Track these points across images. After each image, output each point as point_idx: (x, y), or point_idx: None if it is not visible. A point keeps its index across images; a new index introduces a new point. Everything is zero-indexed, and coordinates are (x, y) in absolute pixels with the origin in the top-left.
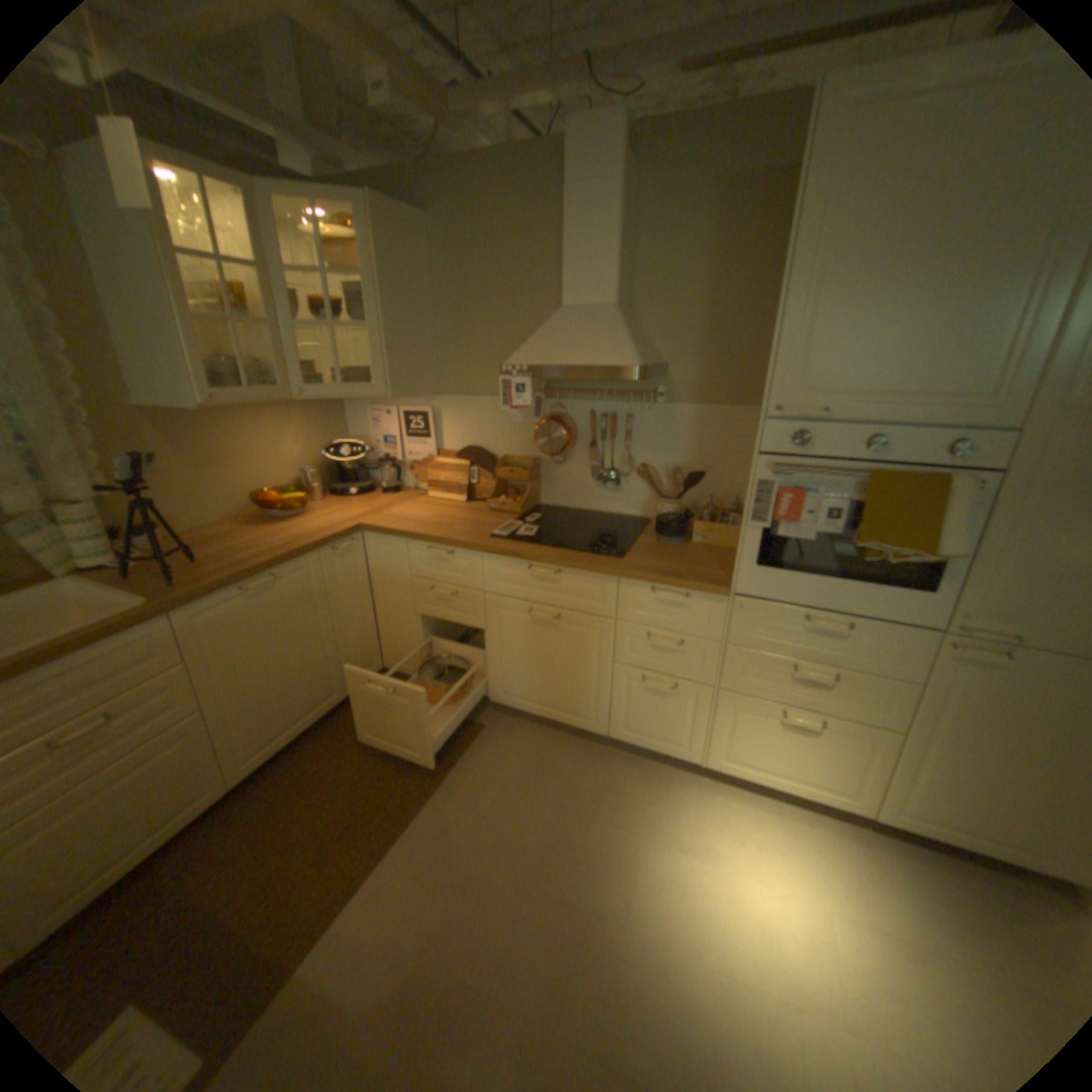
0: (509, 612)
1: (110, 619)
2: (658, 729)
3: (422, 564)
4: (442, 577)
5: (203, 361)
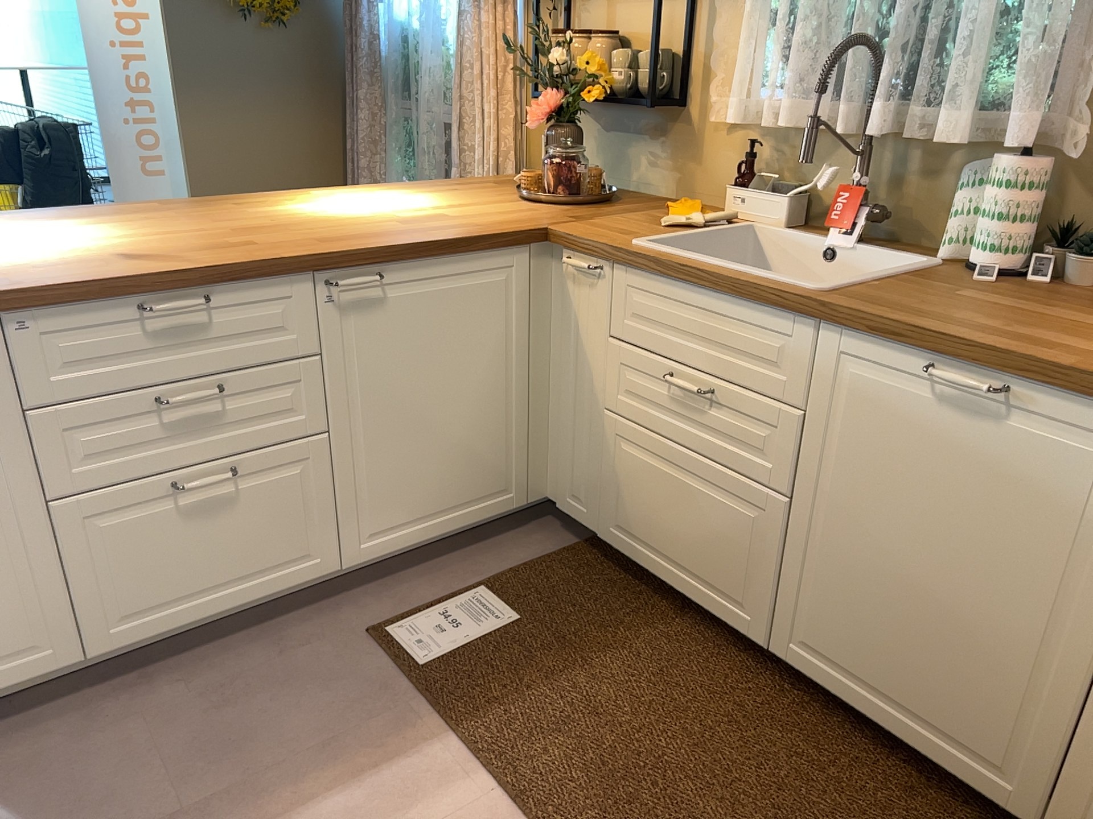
0: None
1: (776, 280)
2: None
3: None
4: None
5: None
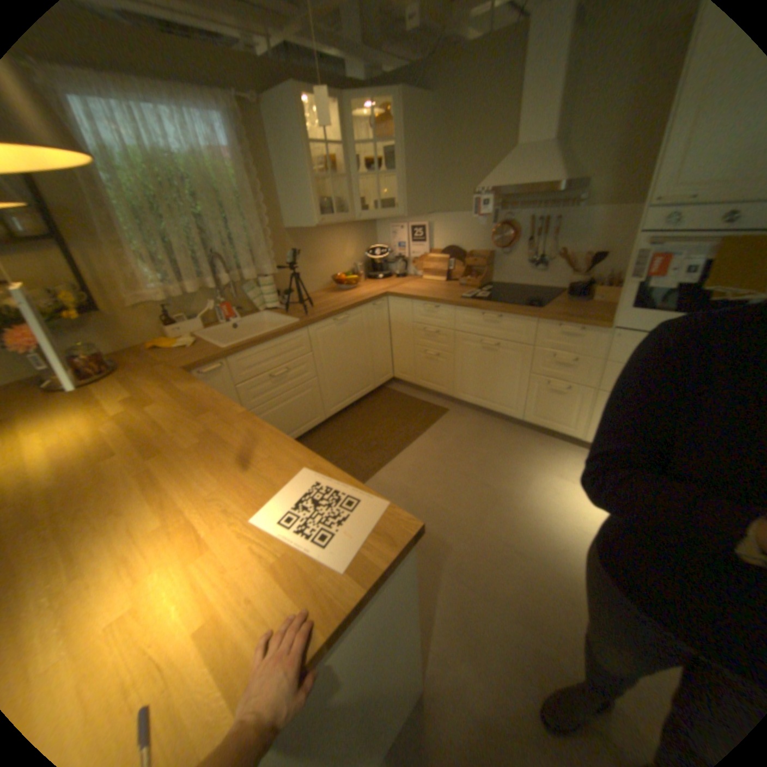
0: (467, 343)
1: (285, 326)
2: (554, 415)
3: (418, 315)
4: (429, 323)
5: (316, 201)
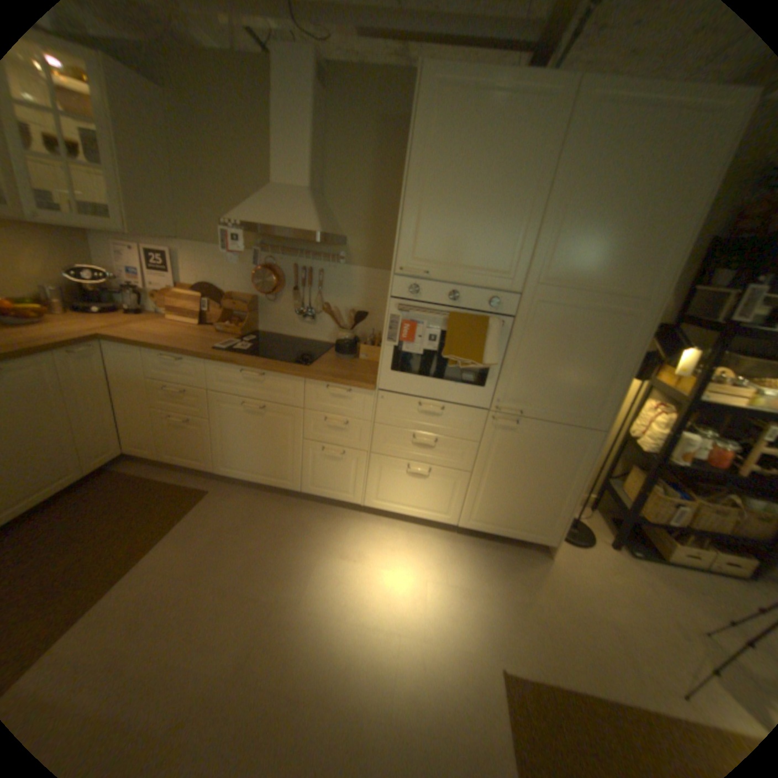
0: (226, 405)
1: None
2: (332, 483)
3: (153, 369)
4: (170, 379)
5: None
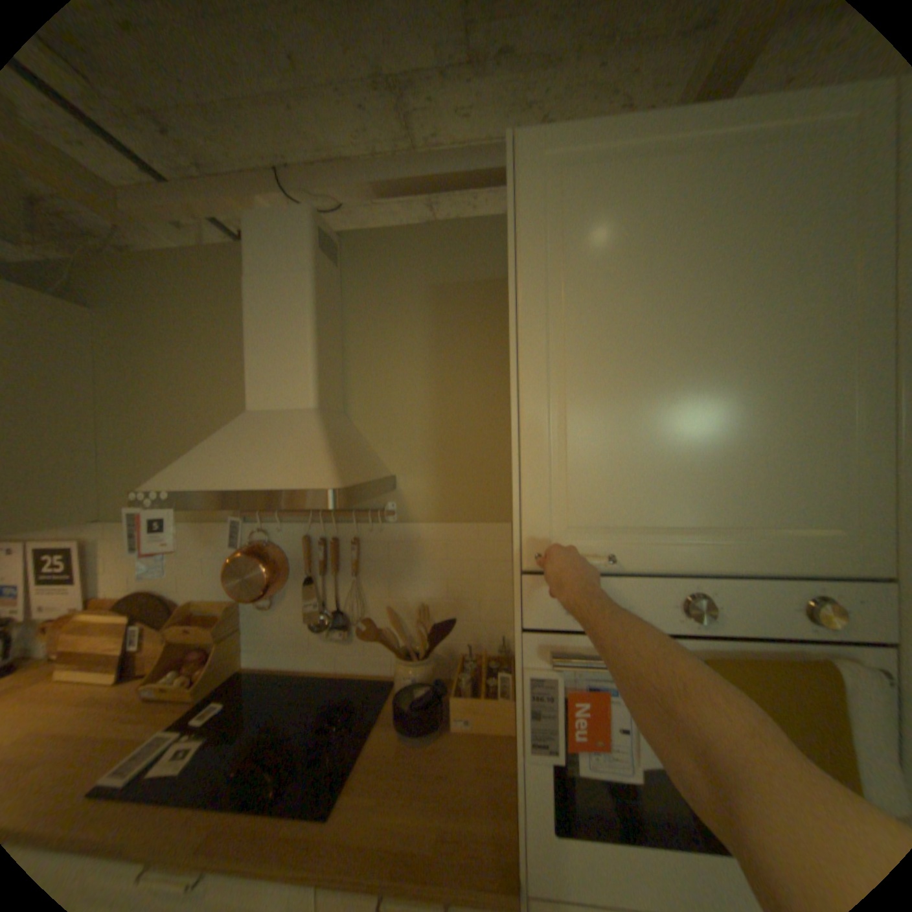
0: None
1: None
2: None
3: None
4: None
5: None
